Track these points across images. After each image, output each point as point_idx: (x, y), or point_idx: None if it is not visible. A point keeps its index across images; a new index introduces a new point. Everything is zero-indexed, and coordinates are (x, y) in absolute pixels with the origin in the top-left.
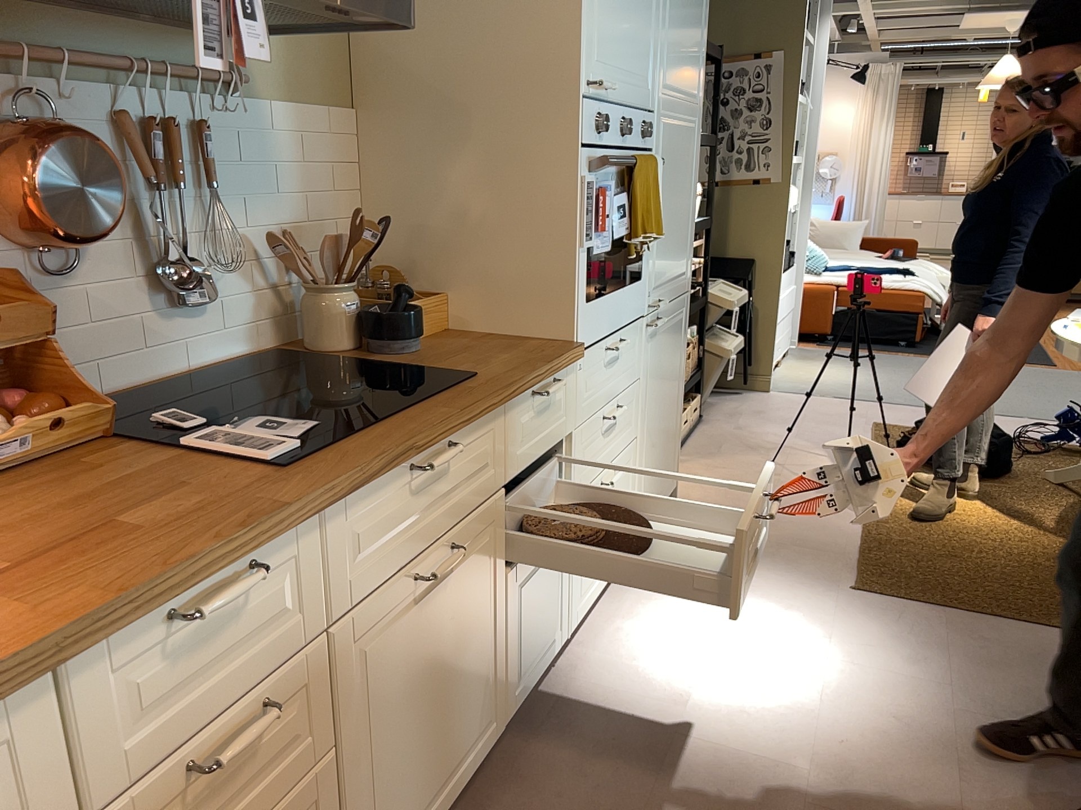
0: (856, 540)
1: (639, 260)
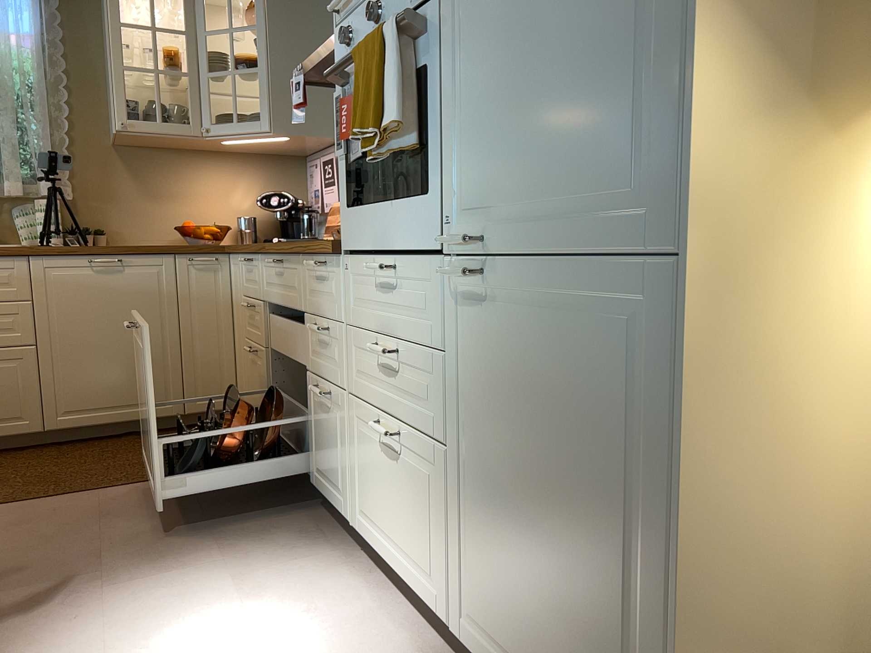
0: None
1: (433, 166)
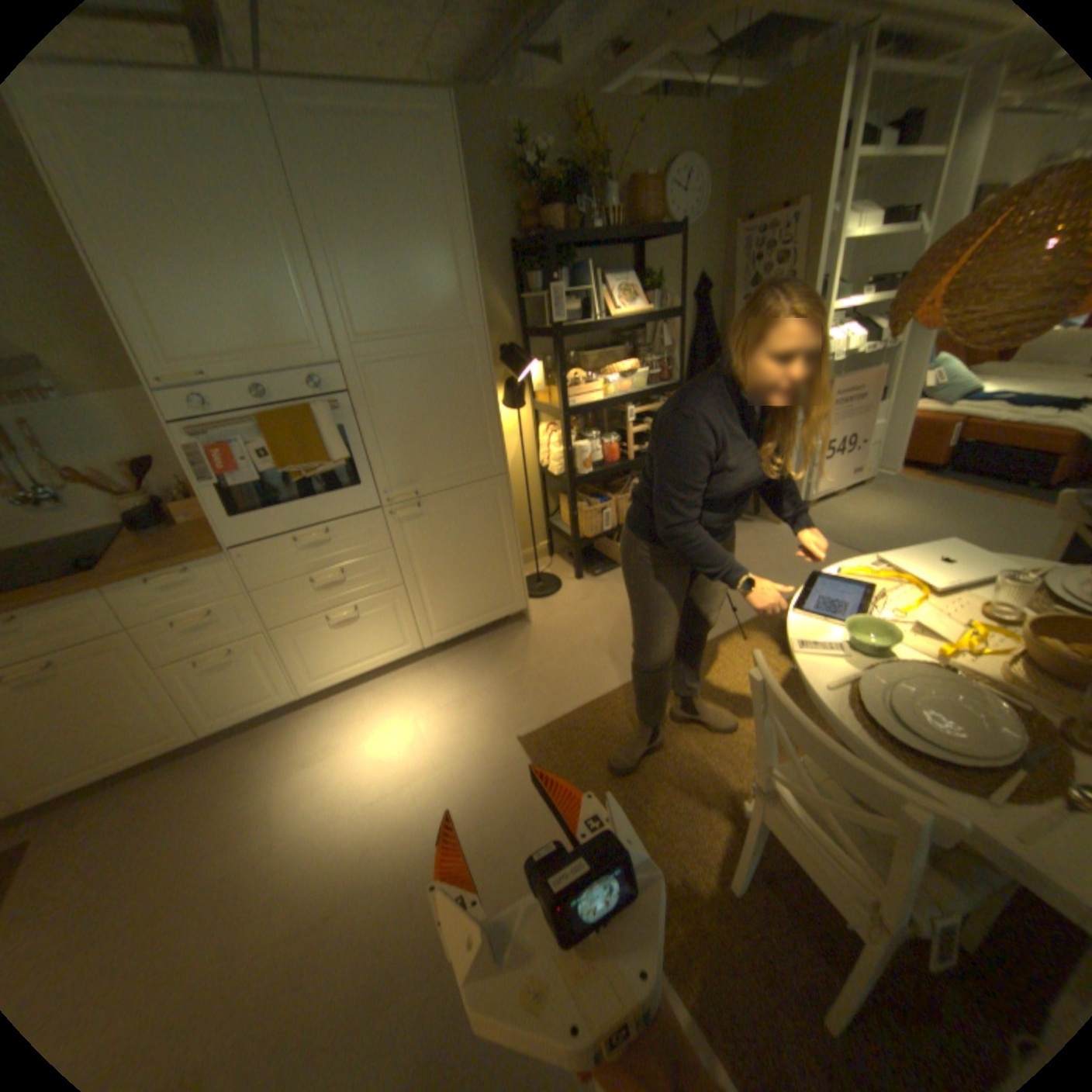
0: (596, 698)
1: (351, 473)
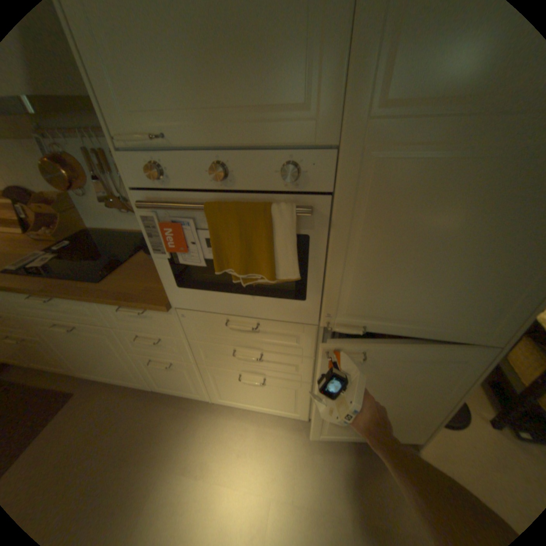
0: None
1: (301, 286)
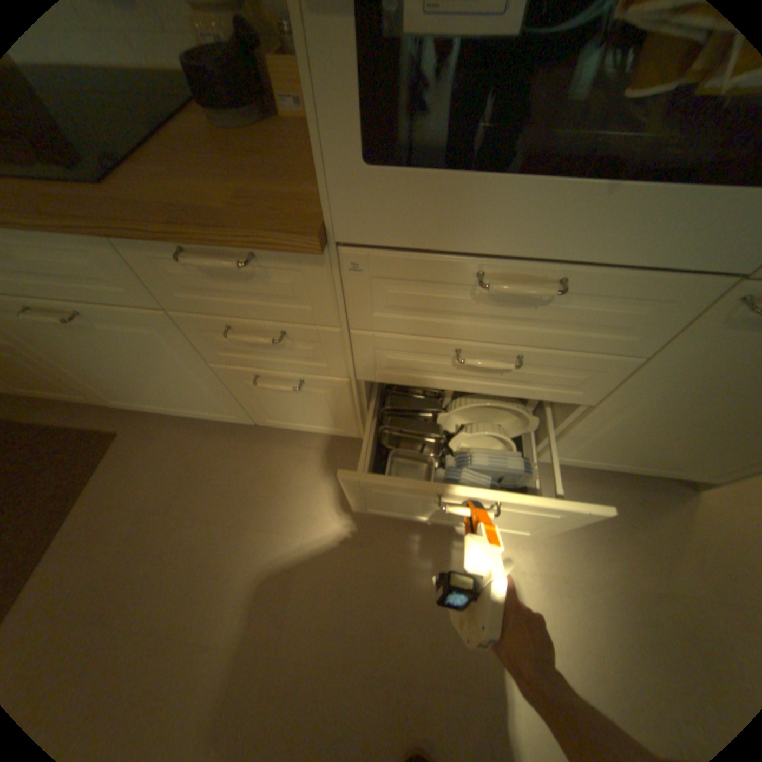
0: None
1: None
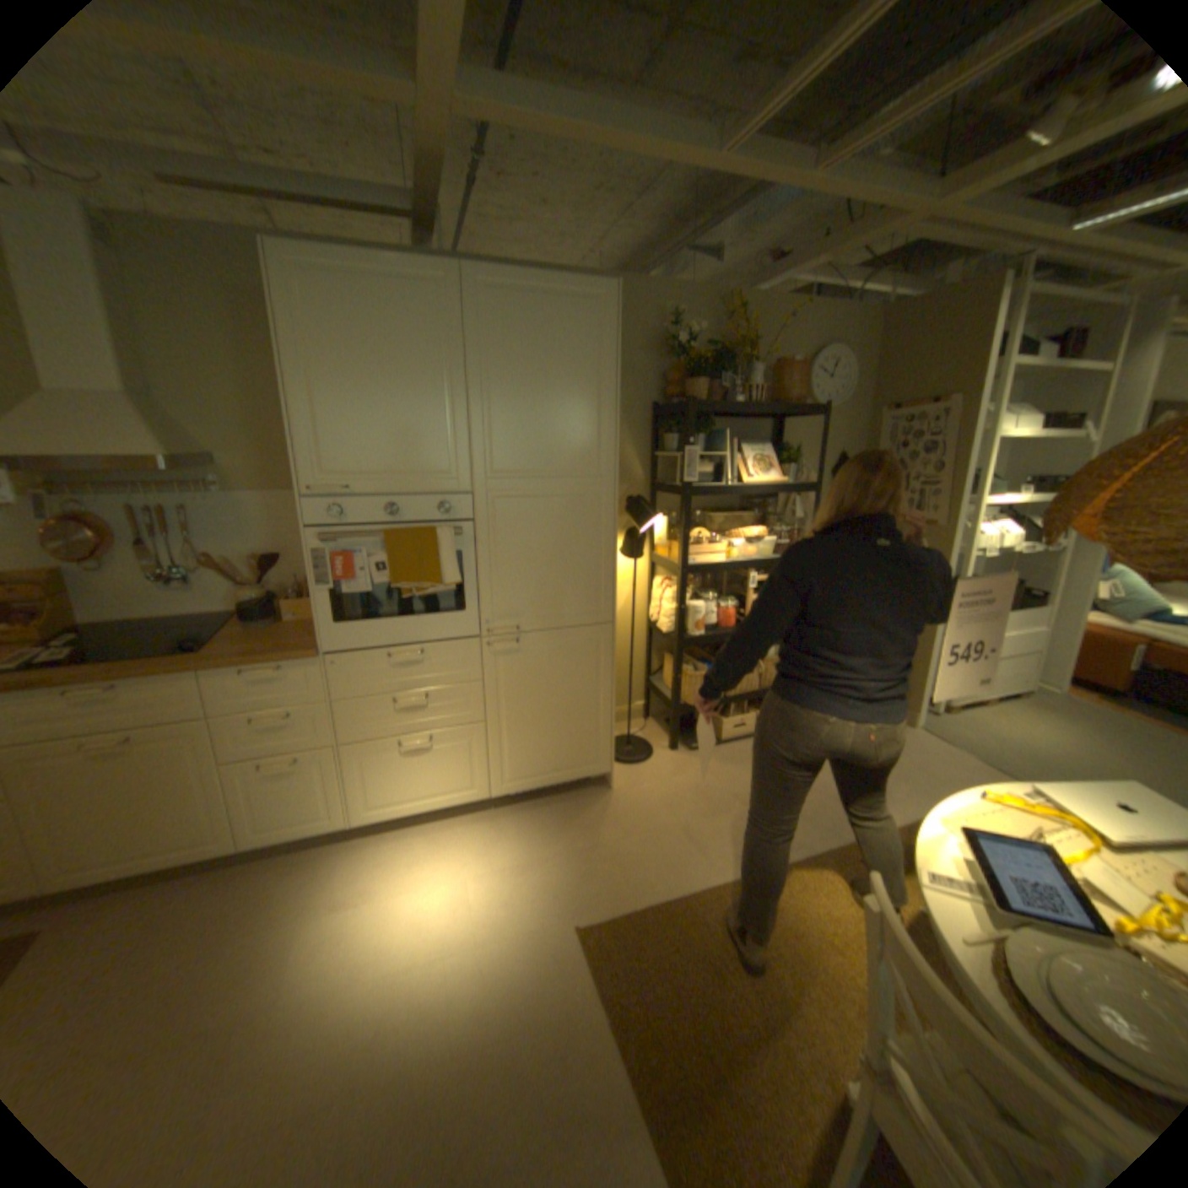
0: (675, 899)
1: (459, 598)
